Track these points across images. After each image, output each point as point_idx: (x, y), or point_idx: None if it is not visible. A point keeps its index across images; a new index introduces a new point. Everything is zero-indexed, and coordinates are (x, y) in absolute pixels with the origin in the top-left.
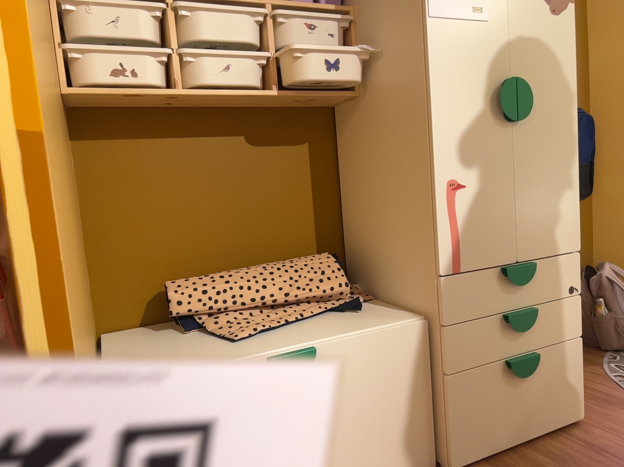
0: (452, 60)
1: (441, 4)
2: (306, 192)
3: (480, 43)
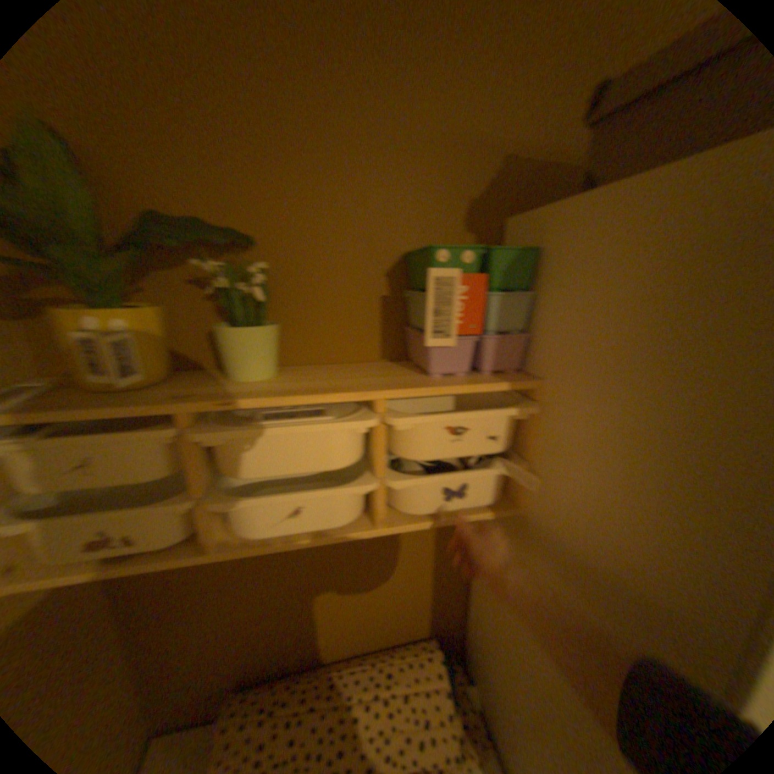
0: None
1: None
2: (425, 570)
3: None
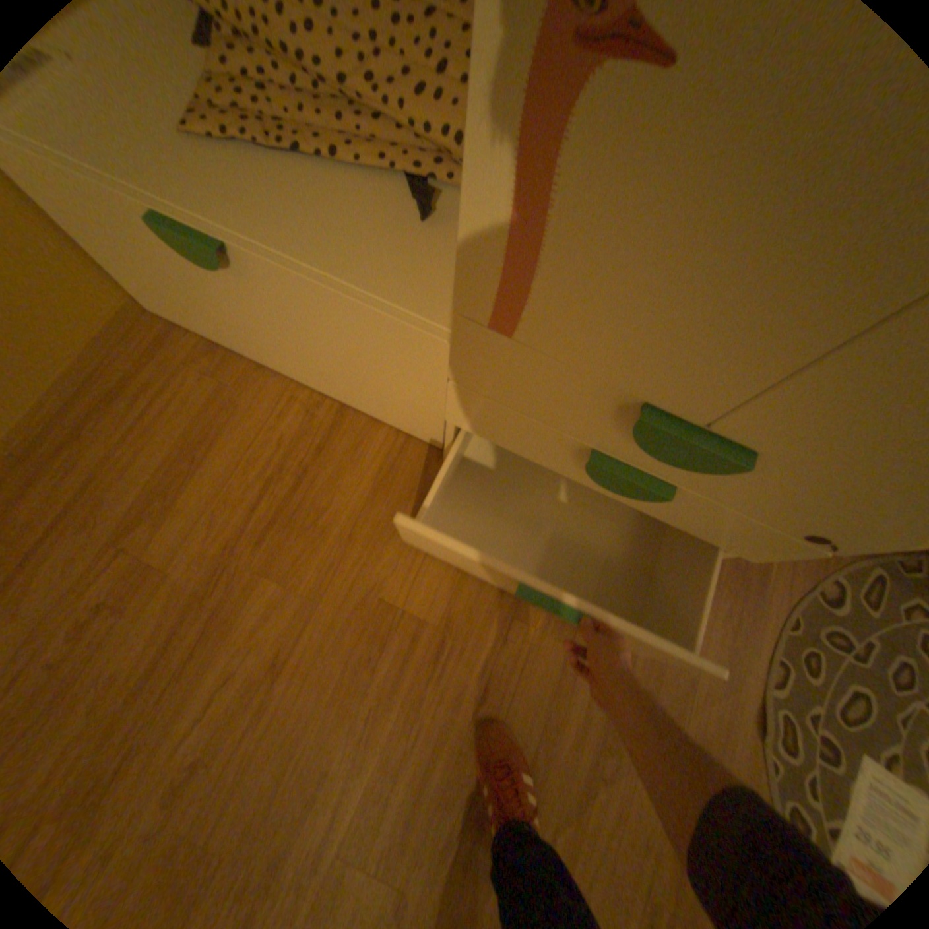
0: None
1: None
2: None
3: None
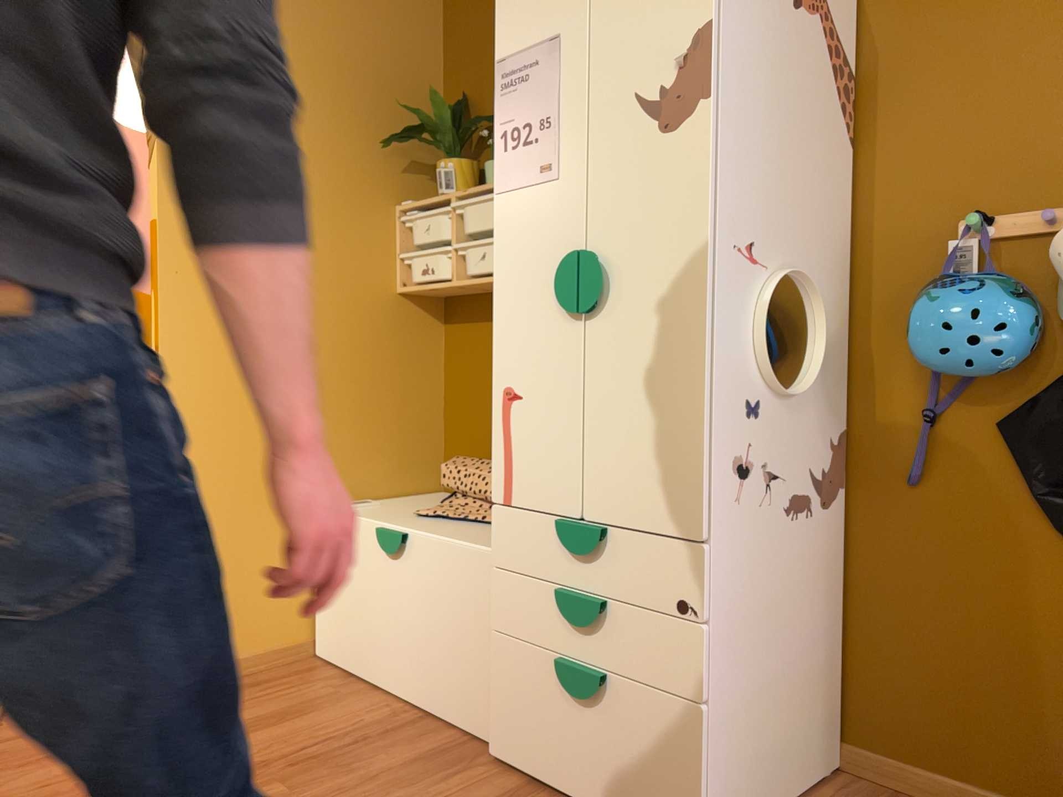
0: (516, 237)
1: (506, 174)
2: None
3: (548, 209)
